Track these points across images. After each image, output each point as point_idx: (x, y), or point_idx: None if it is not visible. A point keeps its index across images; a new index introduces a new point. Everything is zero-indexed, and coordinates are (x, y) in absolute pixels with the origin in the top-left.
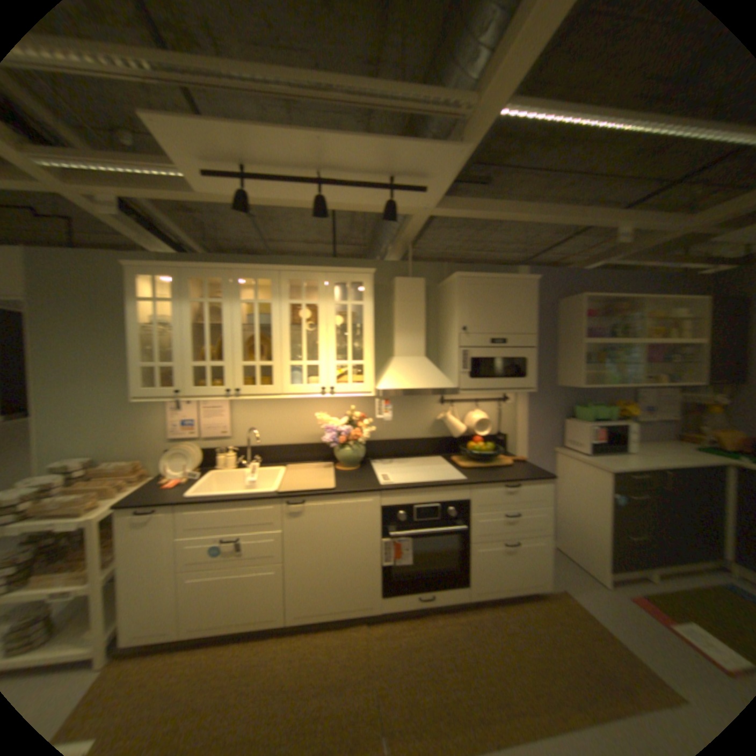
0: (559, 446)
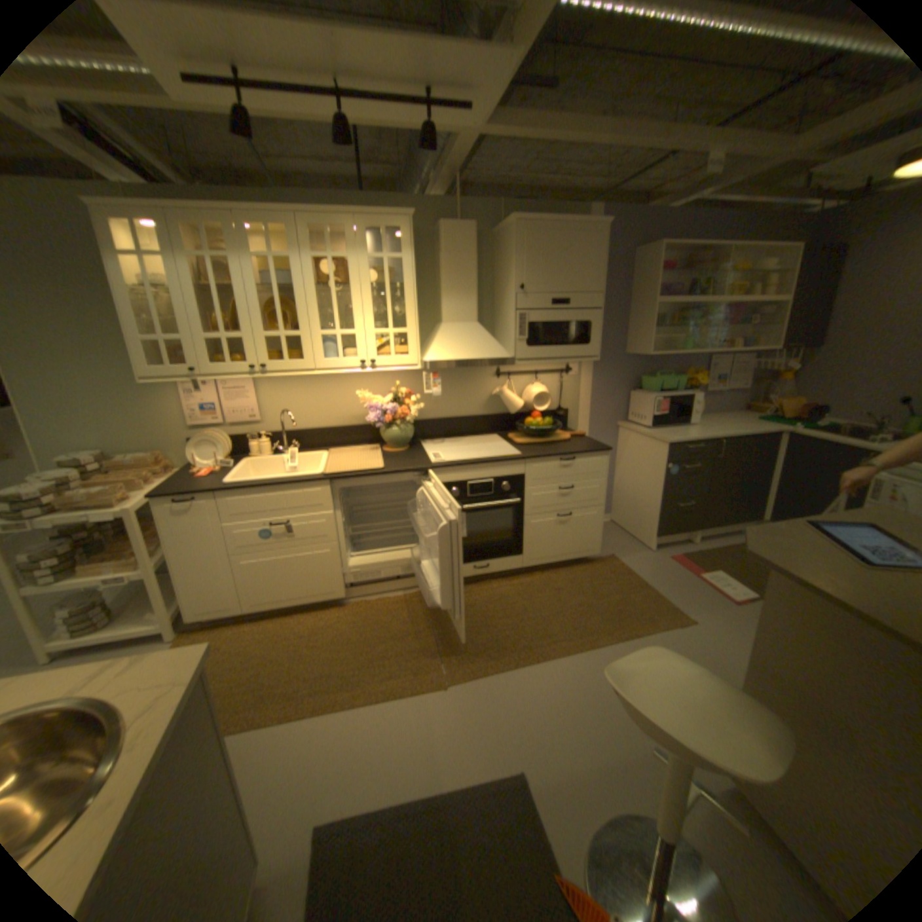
0: (623, 420)
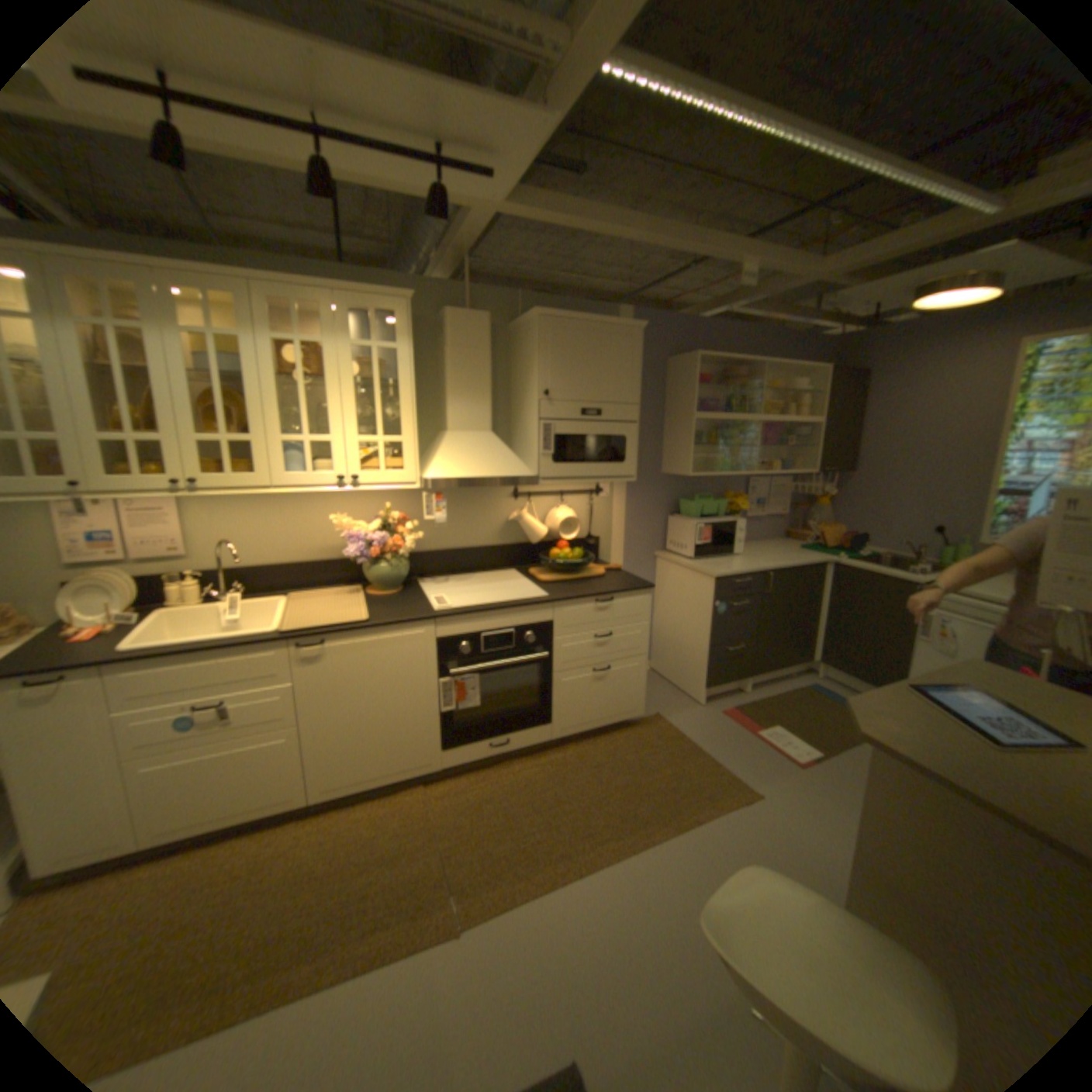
0: (660, 550)
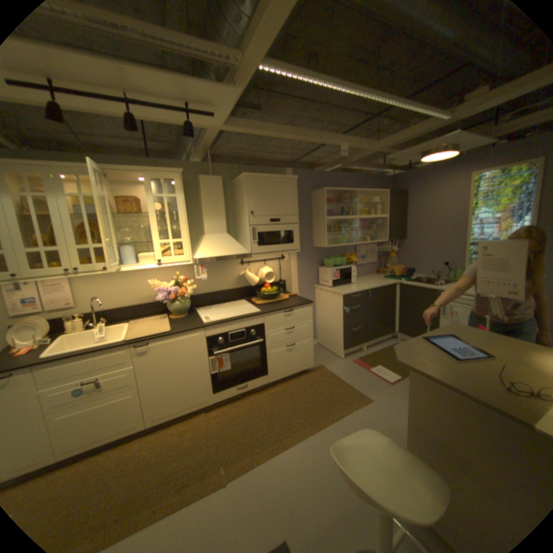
0: (316, 284)
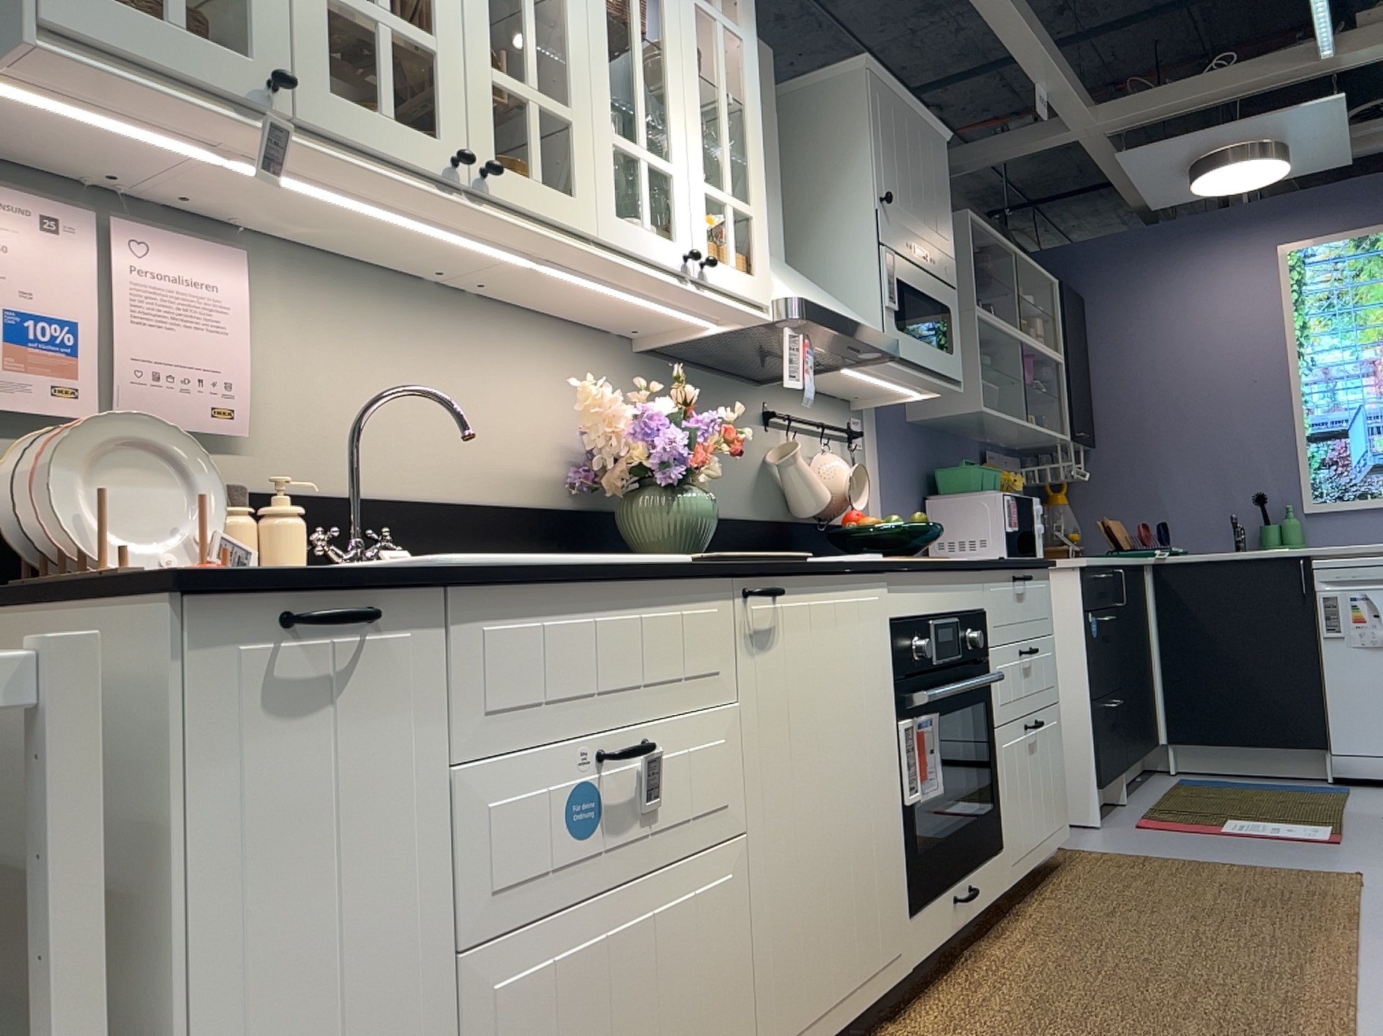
0: None
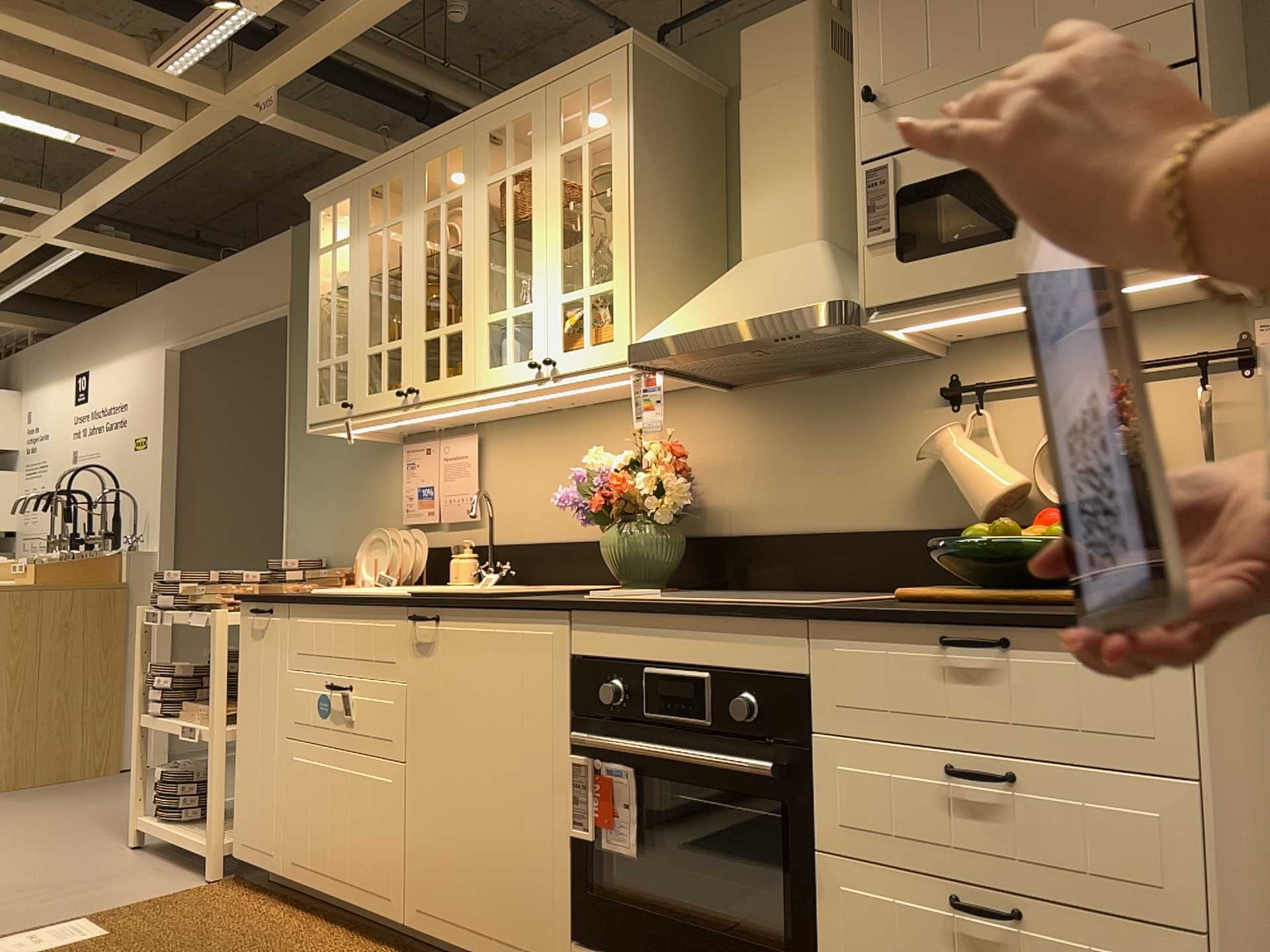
0: None
